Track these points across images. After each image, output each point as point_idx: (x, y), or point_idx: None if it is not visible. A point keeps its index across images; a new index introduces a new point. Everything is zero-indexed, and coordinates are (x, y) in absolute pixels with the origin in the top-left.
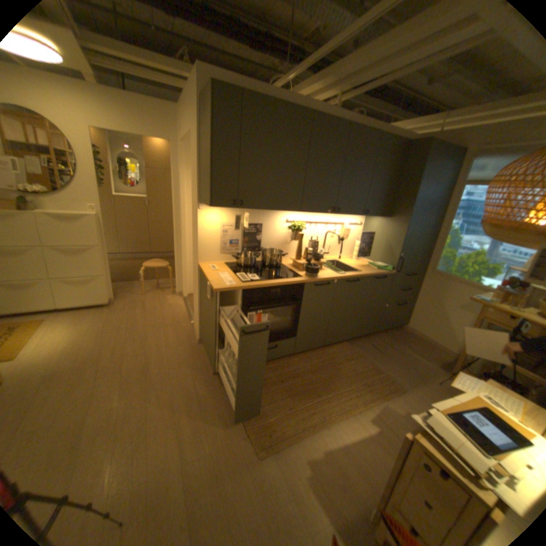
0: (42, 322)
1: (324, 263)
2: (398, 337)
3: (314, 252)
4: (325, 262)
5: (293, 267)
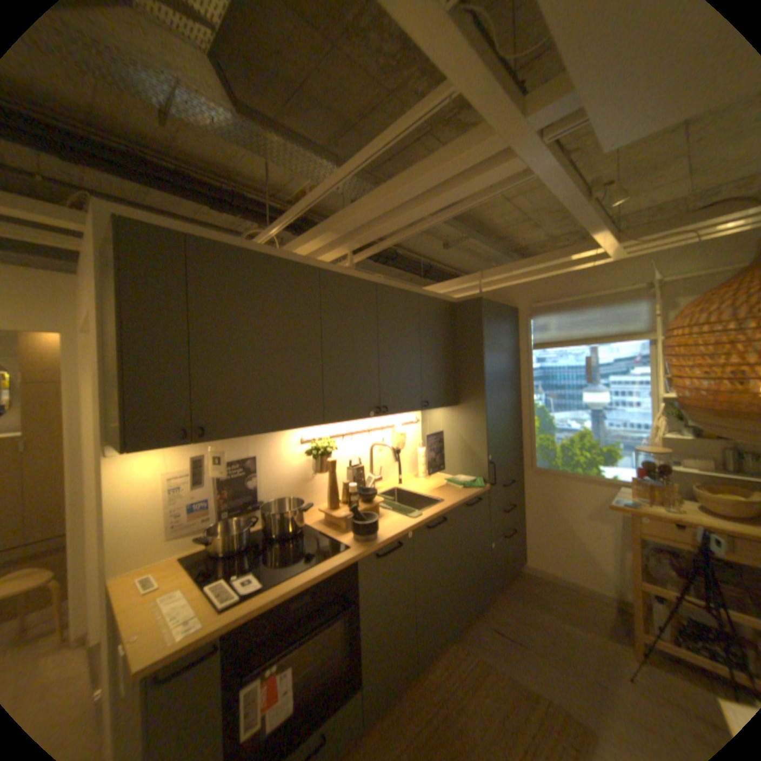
0: None
1: (380, 499)
2: (523, 595)
3: (360, 485)
4: (381, 497)
5: (330, 525)
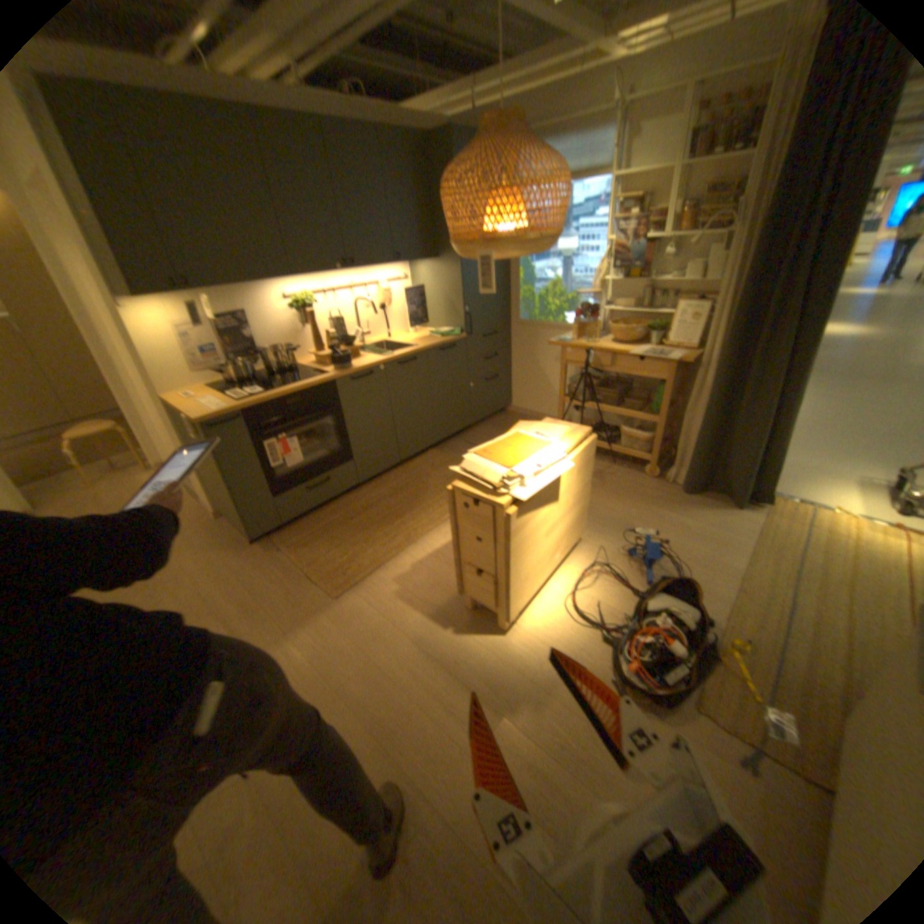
0: None
1: (366, 350)
2: (499, 425)
3: (342, 336)
4: (366, 348)
5: (318, 366)
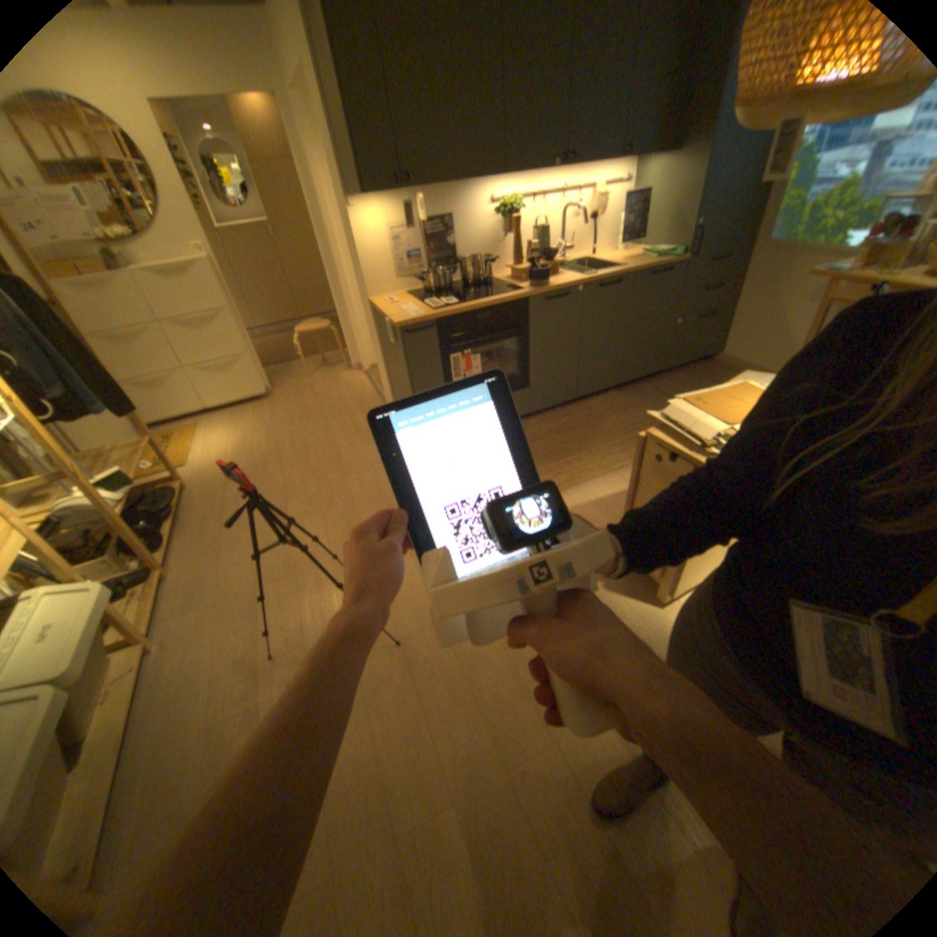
0: (195, 426)
1: (564, 266)
2: (700, 374)
3: (543, 248)
4: (565, 264)
5: (512, 280)
